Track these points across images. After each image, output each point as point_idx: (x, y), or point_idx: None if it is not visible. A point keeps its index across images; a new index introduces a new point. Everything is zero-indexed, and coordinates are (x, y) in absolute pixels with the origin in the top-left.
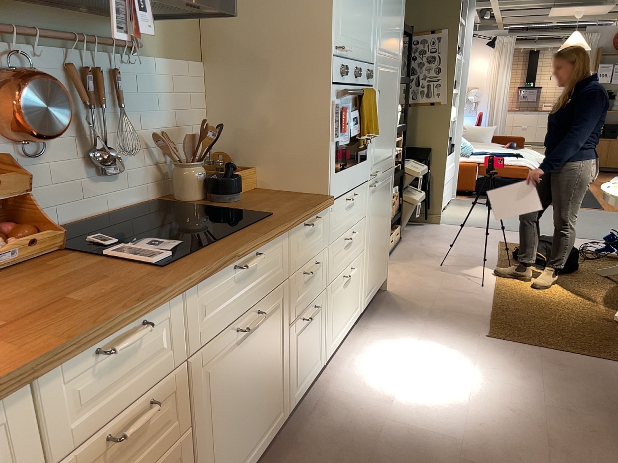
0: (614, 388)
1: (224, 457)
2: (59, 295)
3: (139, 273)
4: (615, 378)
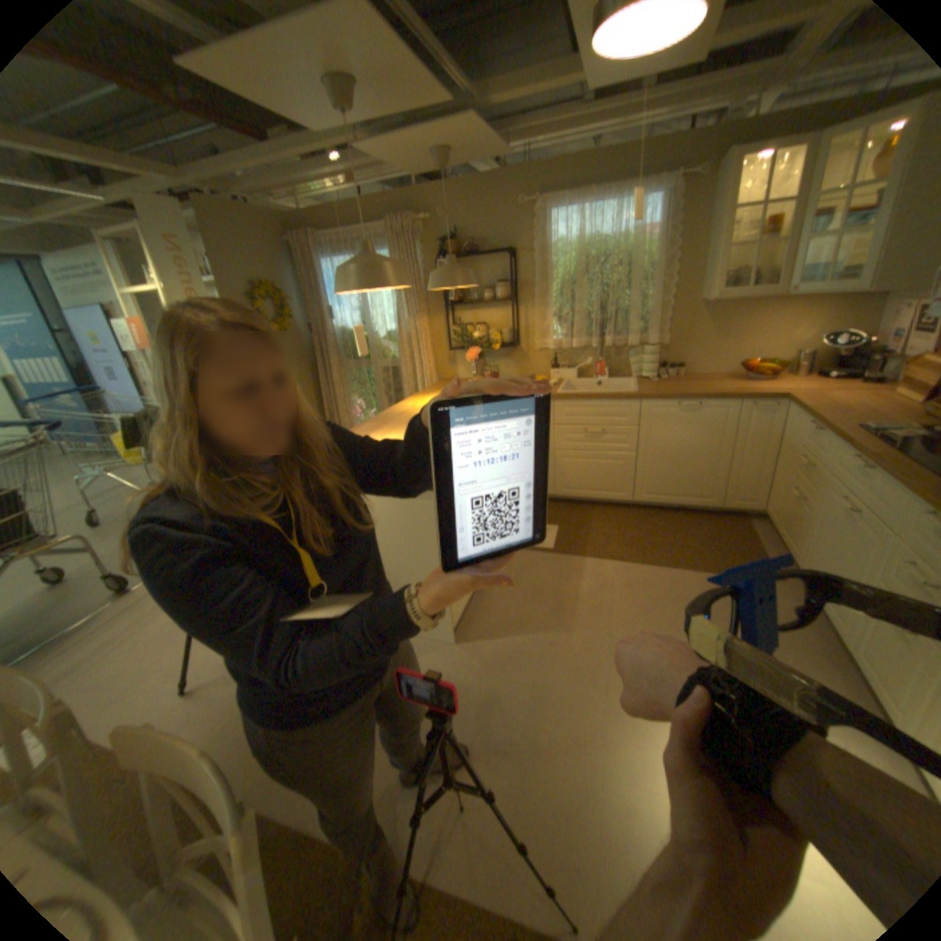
0: (502, 807)
1: (817, 559)
2: (859, 414)
3: (860, 424)
4: (488, 839)
